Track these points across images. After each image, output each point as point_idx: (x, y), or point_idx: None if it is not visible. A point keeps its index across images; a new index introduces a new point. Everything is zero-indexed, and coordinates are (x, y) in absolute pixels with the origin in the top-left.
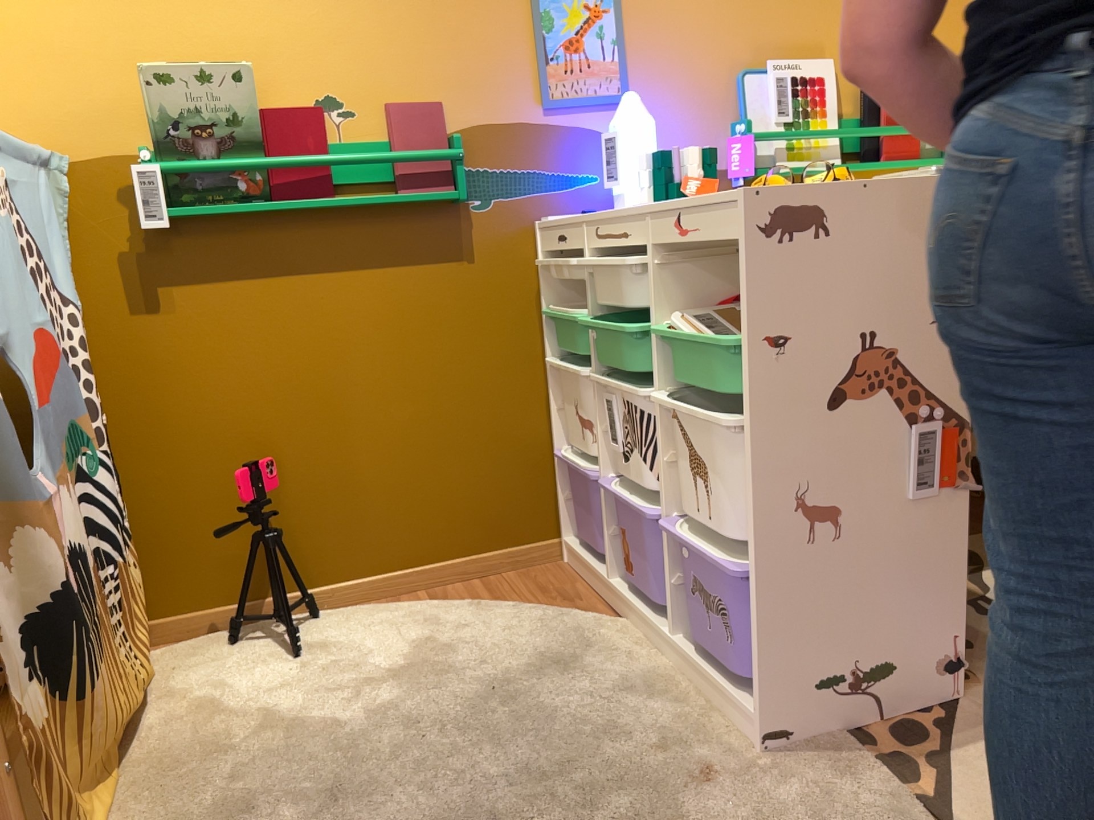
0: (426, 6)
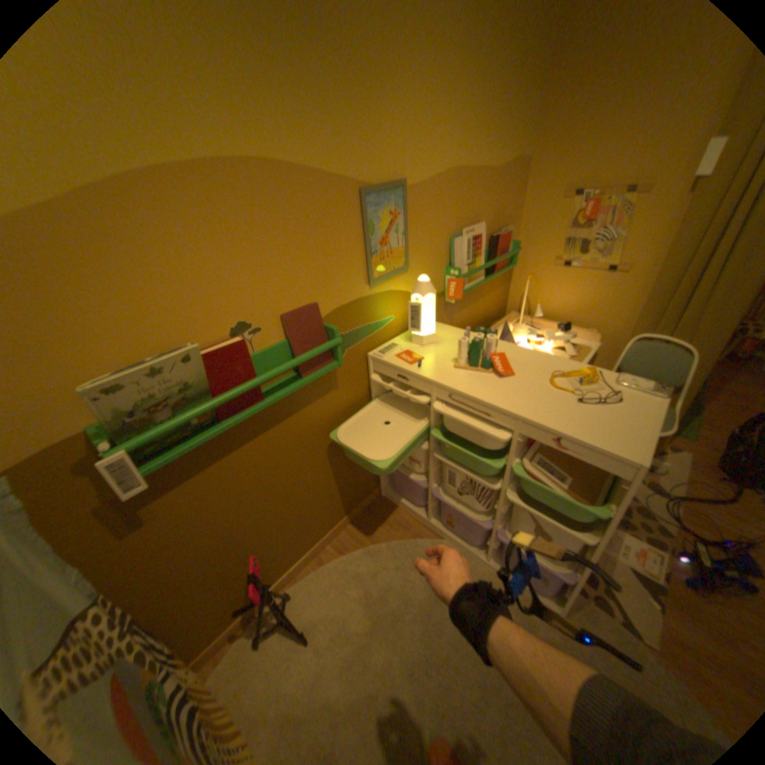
0: (299, 231)
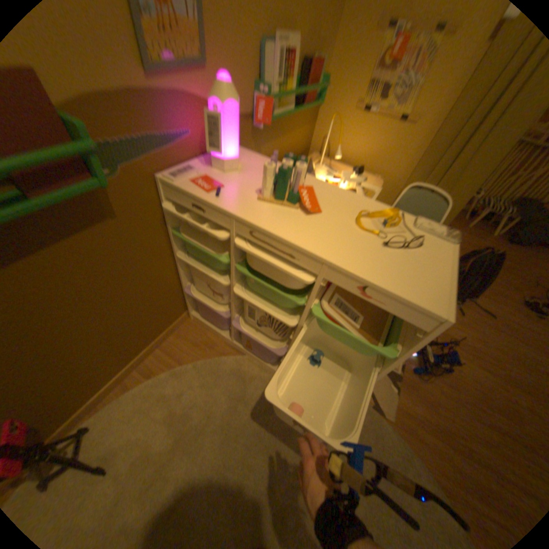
0: None
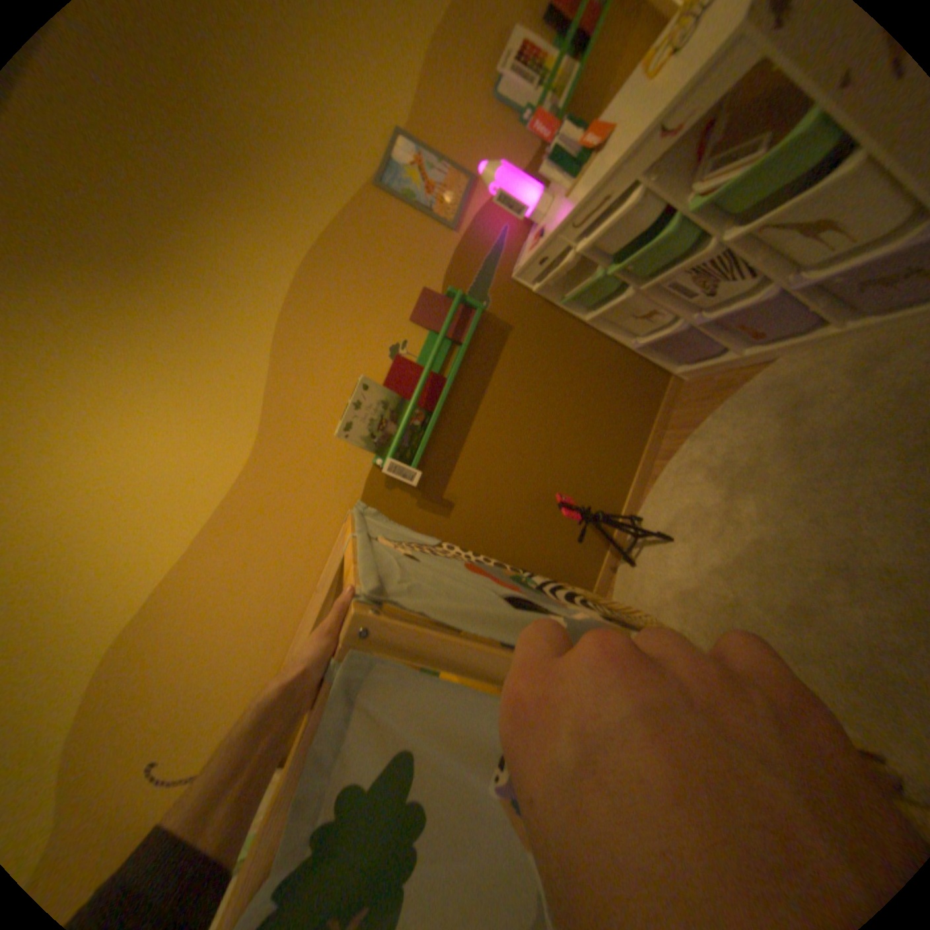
0: (365, 259)
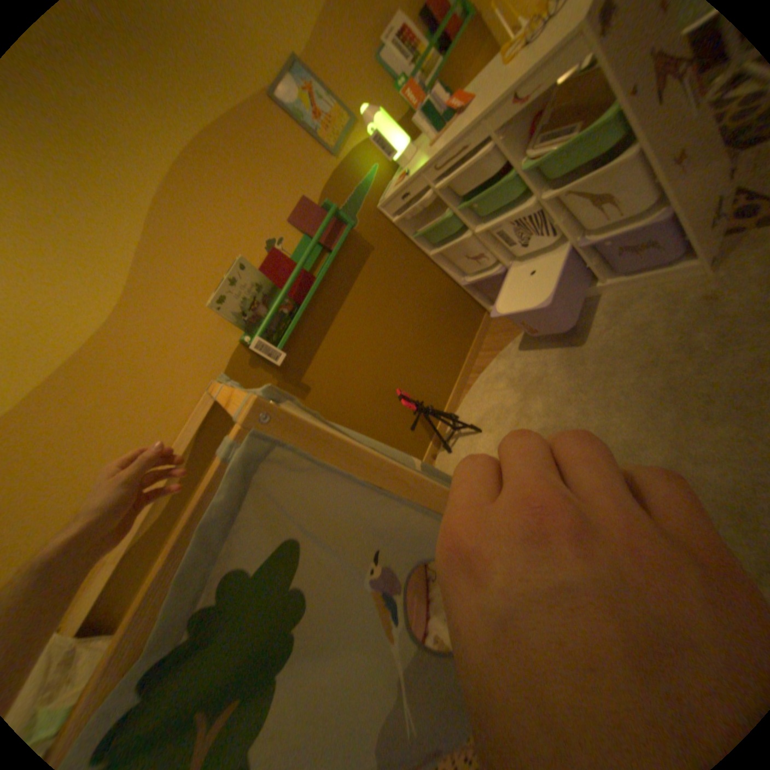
0: (252, 158)
